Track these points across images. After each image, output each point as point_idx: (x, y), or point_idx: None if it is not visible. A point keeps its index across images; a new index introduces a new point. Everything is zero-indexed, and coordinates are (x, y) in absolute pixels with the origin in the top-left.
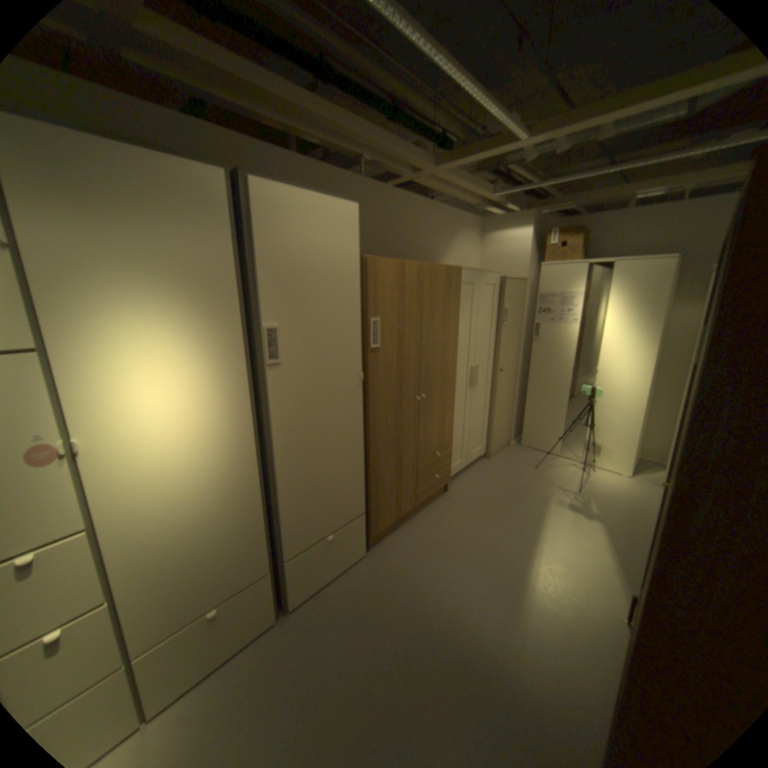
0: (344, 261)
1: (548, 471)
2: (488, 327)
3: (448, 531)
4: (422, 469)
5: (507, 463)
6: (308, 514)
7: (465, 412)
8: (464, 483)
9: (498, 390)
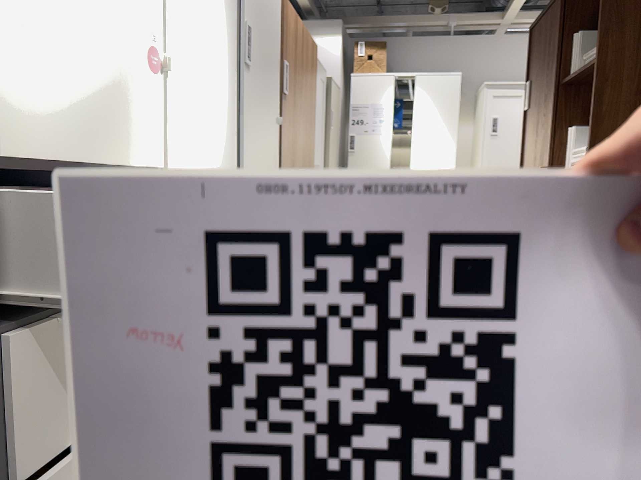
0: None
1: None
2: (321, 125)
3: None
4: None
5: None
6: None
7: None
8: None
9: None
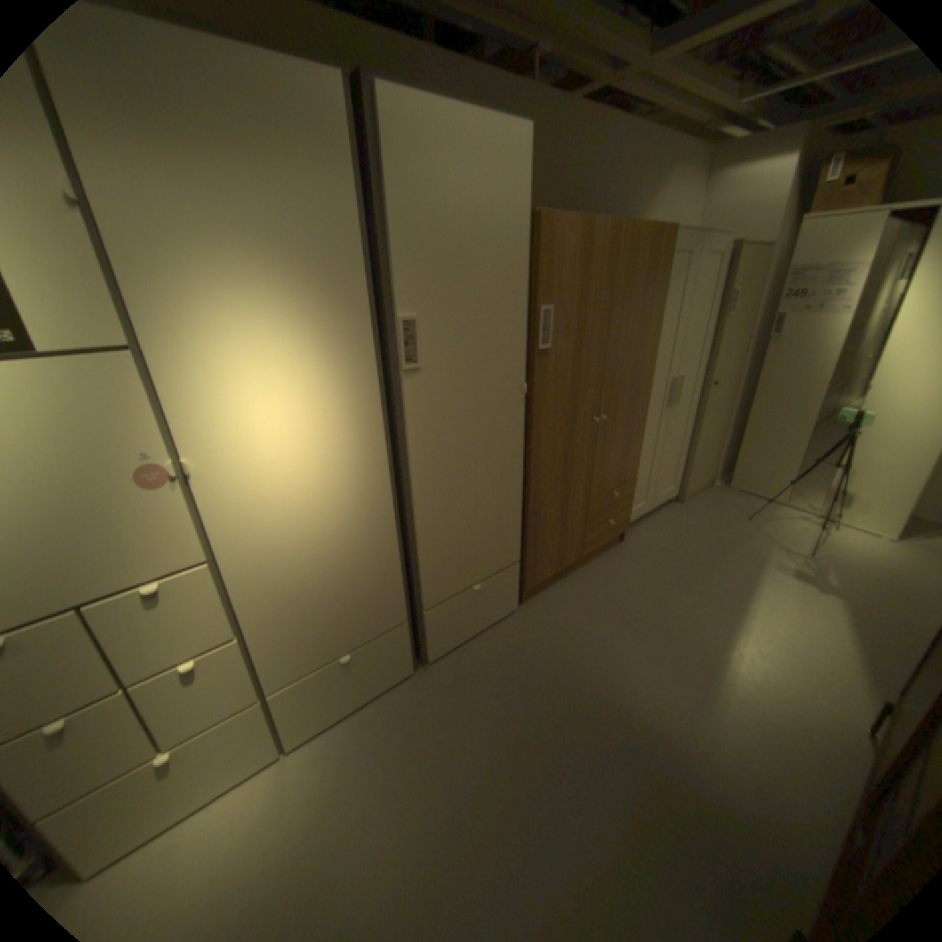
0: (508, 217)
1: (767, 524)
2: (705, 318)
3: (623, 590)
4: (594, 512)
5: (707, 509)
6: (451, 558)
7: (658, 440)
8: (646, 531)
9: (707, 412)
